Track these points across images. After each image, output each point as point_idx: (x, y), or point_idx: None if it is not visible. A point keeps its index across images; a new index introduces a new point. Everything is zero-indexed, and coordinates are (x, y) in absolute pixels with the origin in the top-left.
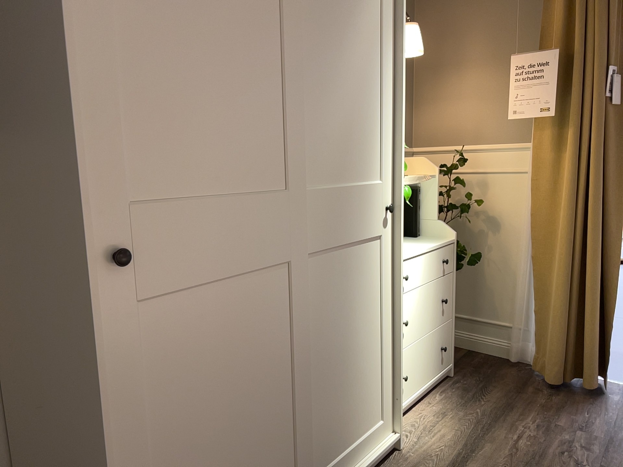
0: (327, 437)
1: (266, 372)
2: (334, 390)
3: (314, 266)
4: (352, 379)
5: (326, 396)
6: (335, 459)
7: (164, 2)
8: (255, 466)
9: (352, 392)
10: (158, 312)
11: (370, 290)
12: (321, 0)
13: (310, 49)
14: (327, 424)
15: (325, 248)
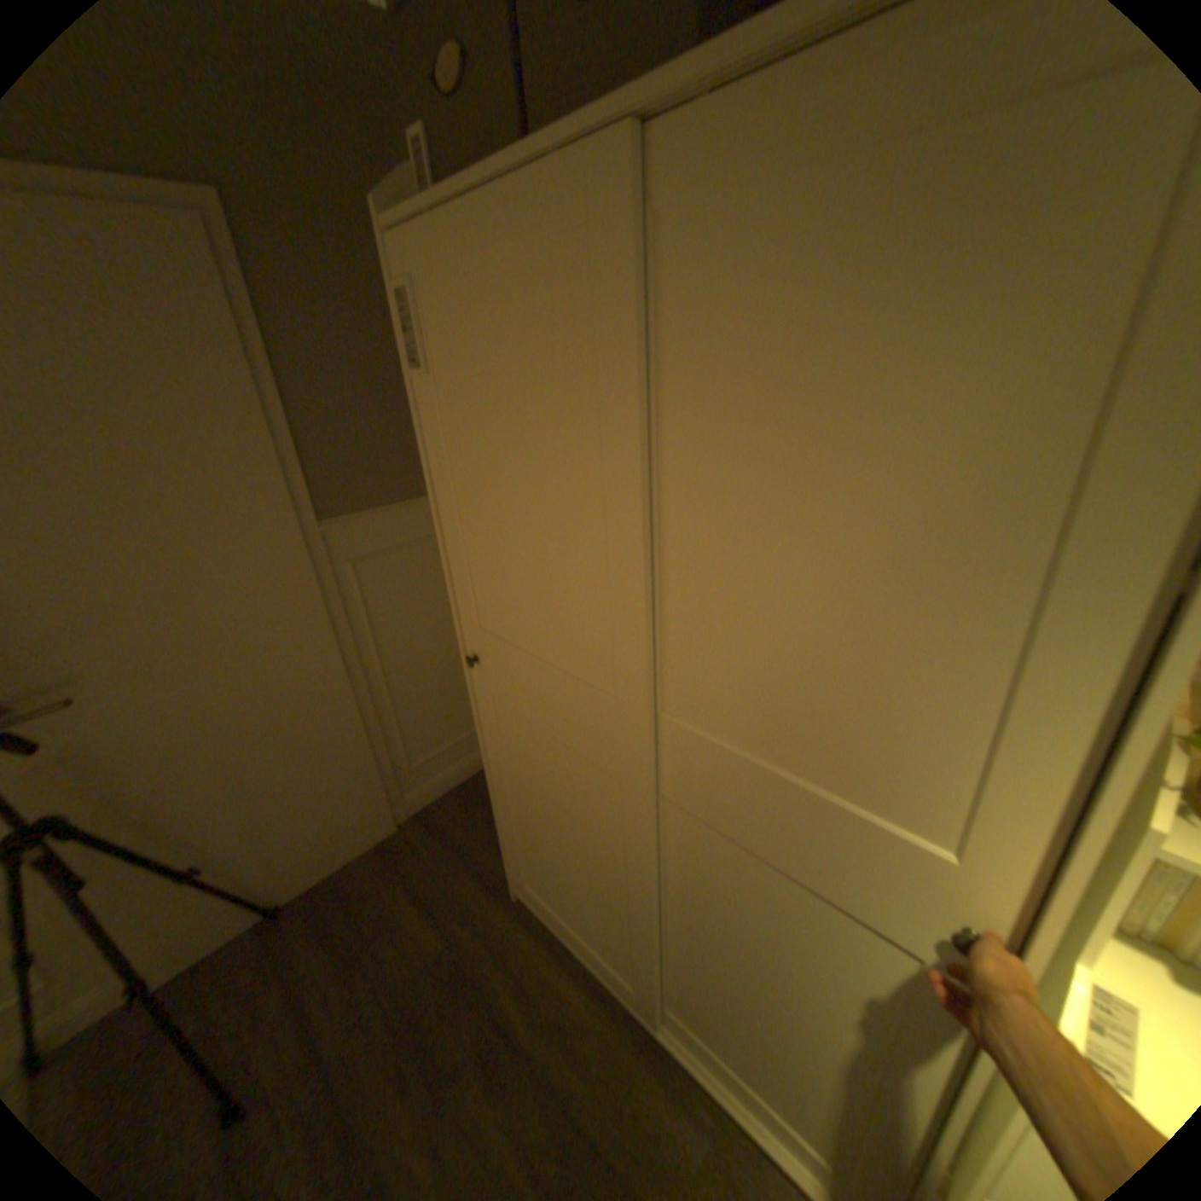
0: (700, 1023)
1: (591, 849)
2: (720, 1001)
3: (685, 825)
4: (766, 1043)
5: (701, 985)
6: (709, 1059)
7: (469, 454)
8: (583, 904)
9: (764, 1056)
10: (499, 710)
11: (850, 1004)
12: (730, 359)
13: (691, 482)
14: (700, 1011)
15: (708, 823)
